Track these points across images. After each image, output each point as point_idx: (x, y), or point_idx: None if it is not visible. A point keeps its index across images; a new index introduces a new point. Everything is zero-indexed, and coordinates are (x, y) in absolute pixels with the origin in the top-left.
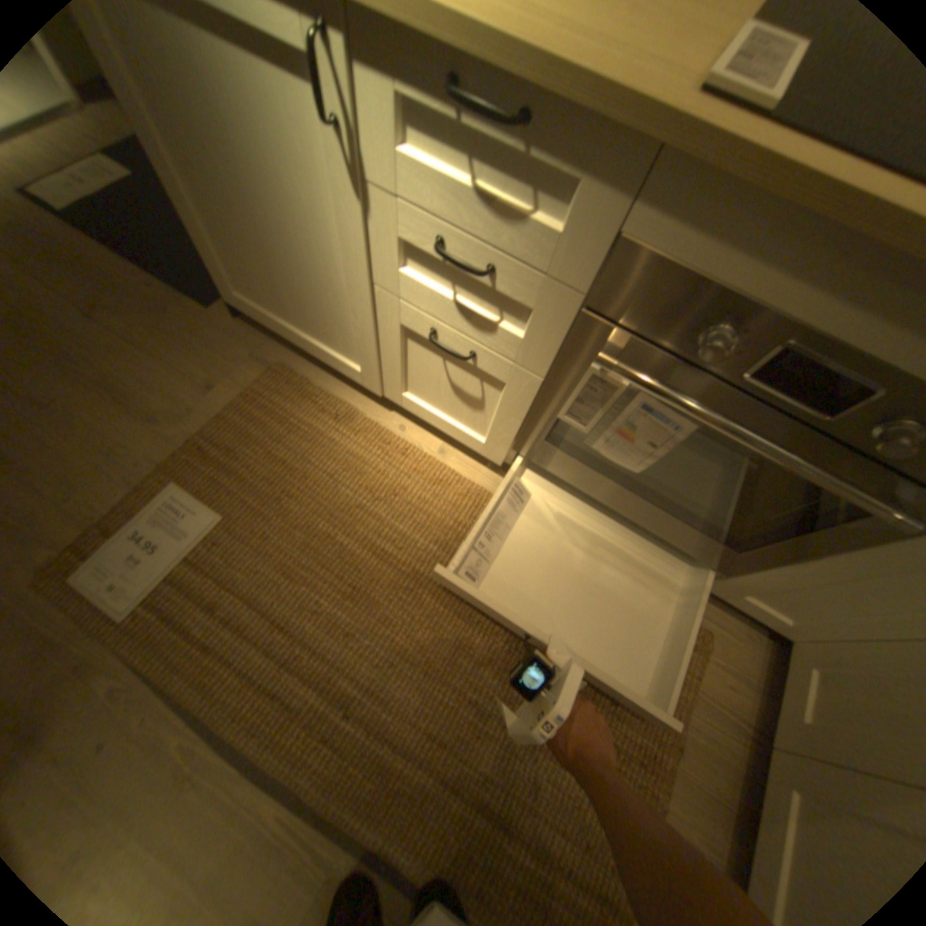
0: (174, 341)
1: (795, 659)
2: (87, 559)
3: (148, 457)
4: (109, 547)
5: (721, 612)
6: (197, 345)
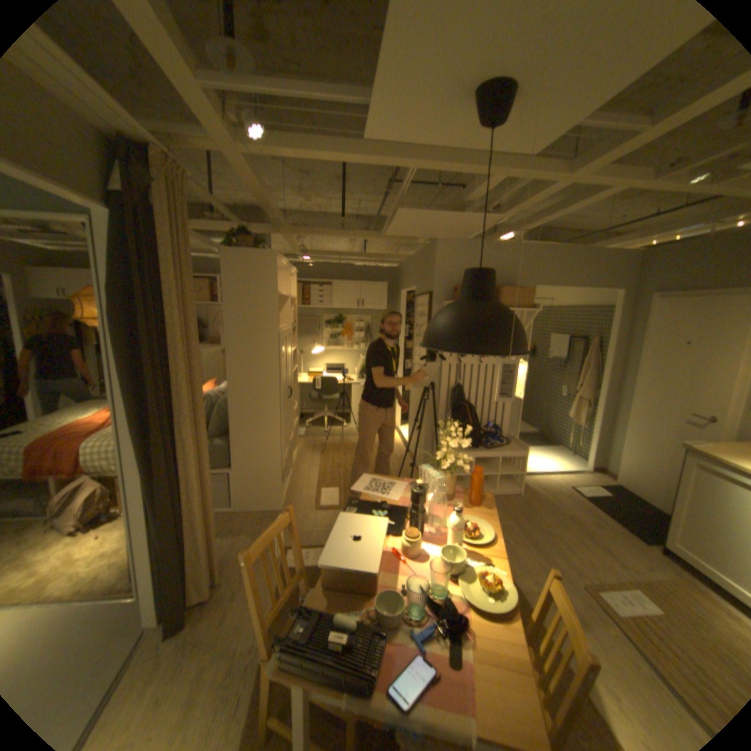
0: (633, 550)
1: None
2: (605, 593)
3: (625, 578)
4: (613, 594)
5: None
6: (644, 556)
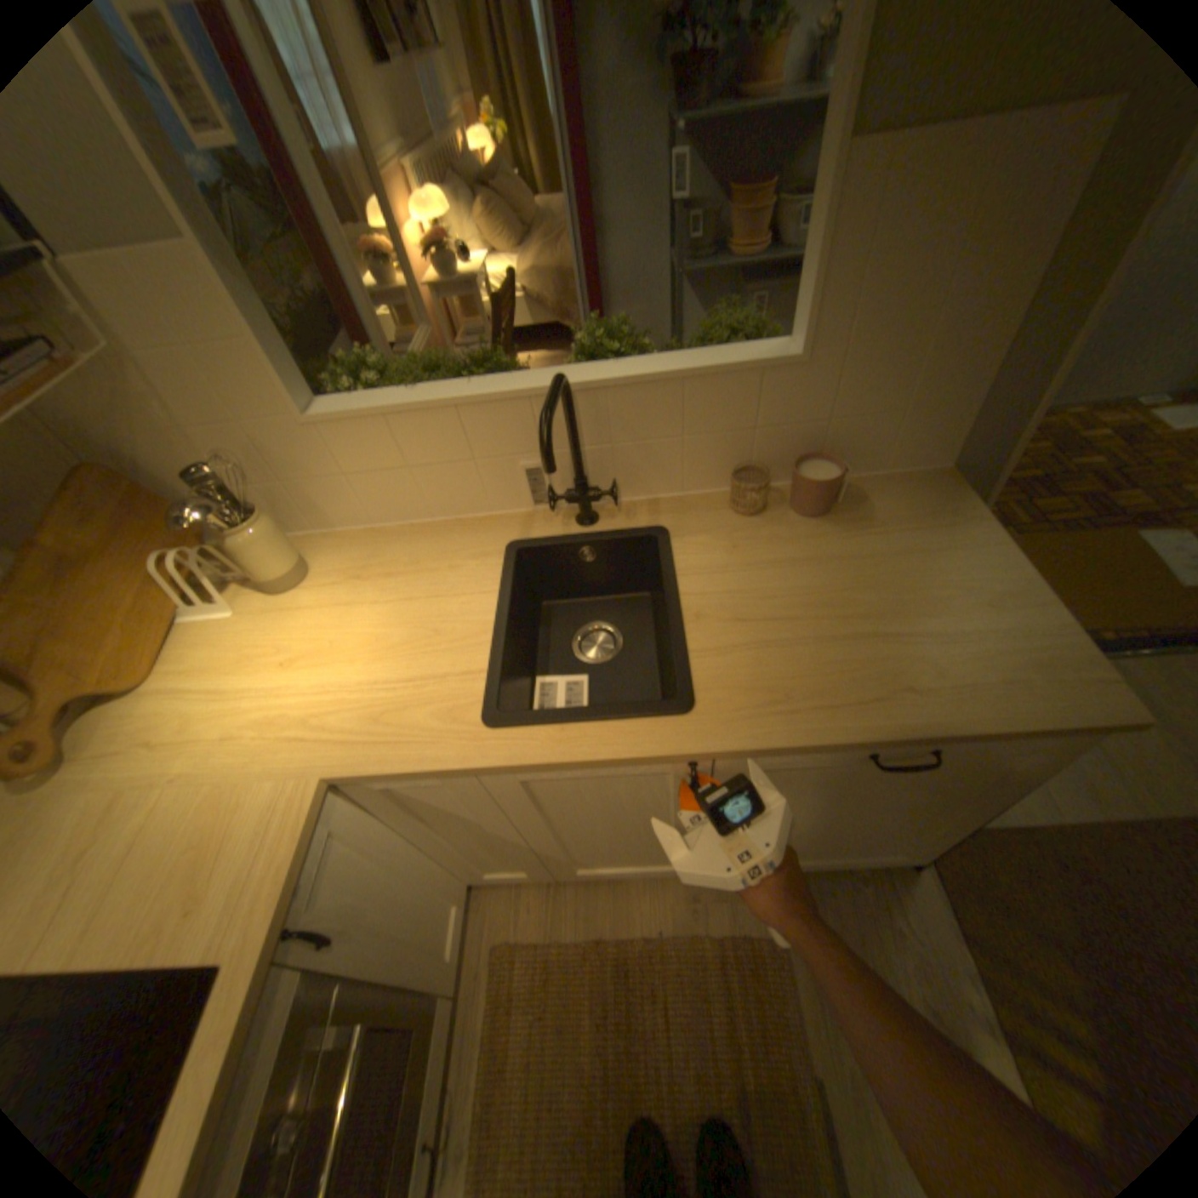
0: None
1: (478, 884)
2: None
3: None
4: None
5: (464, 946)
6: None
